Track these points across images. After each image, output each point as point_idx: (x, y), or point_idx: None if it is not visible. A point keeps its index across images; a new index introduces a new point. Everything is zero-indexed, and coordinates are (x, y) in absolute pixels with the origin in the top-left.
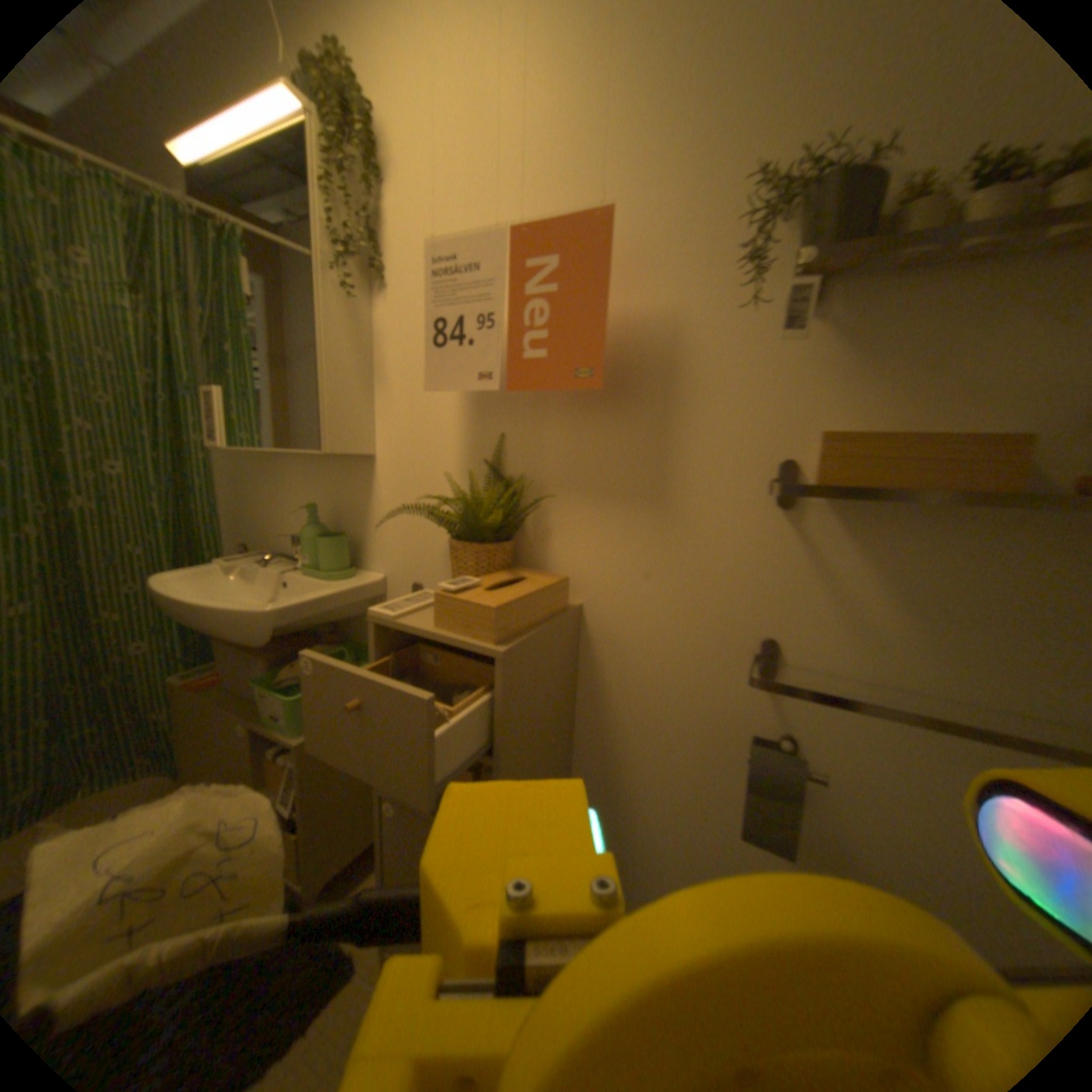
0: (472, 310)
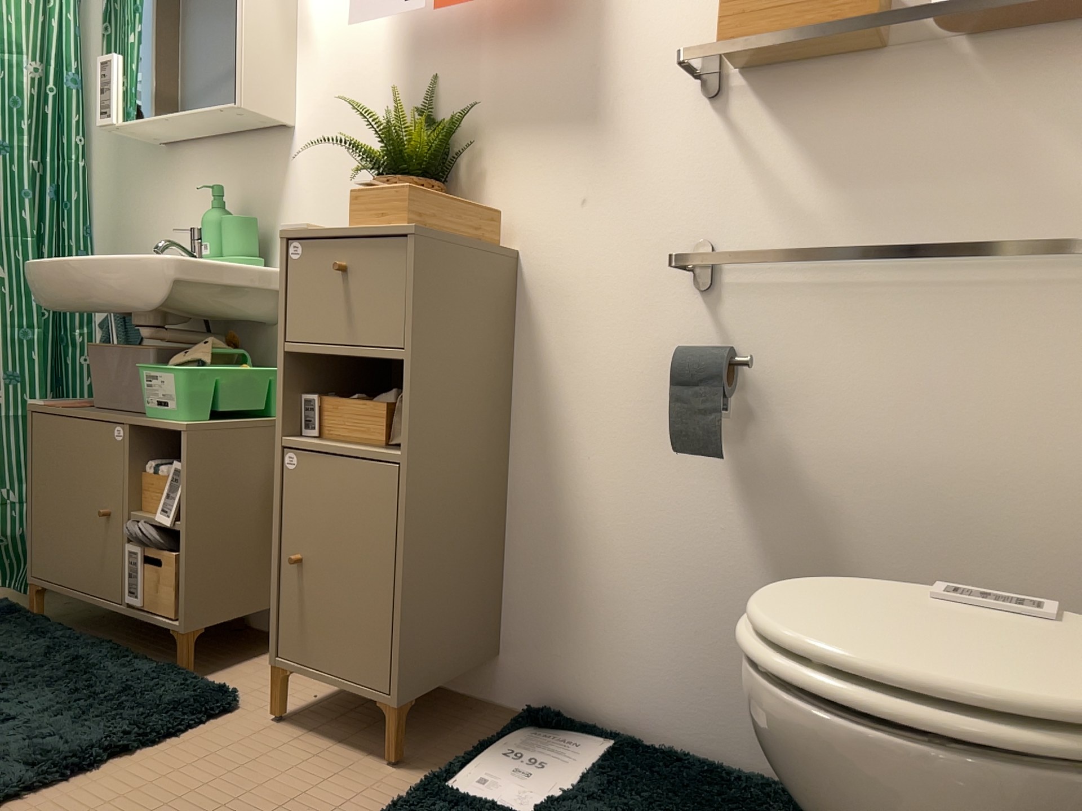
0: None
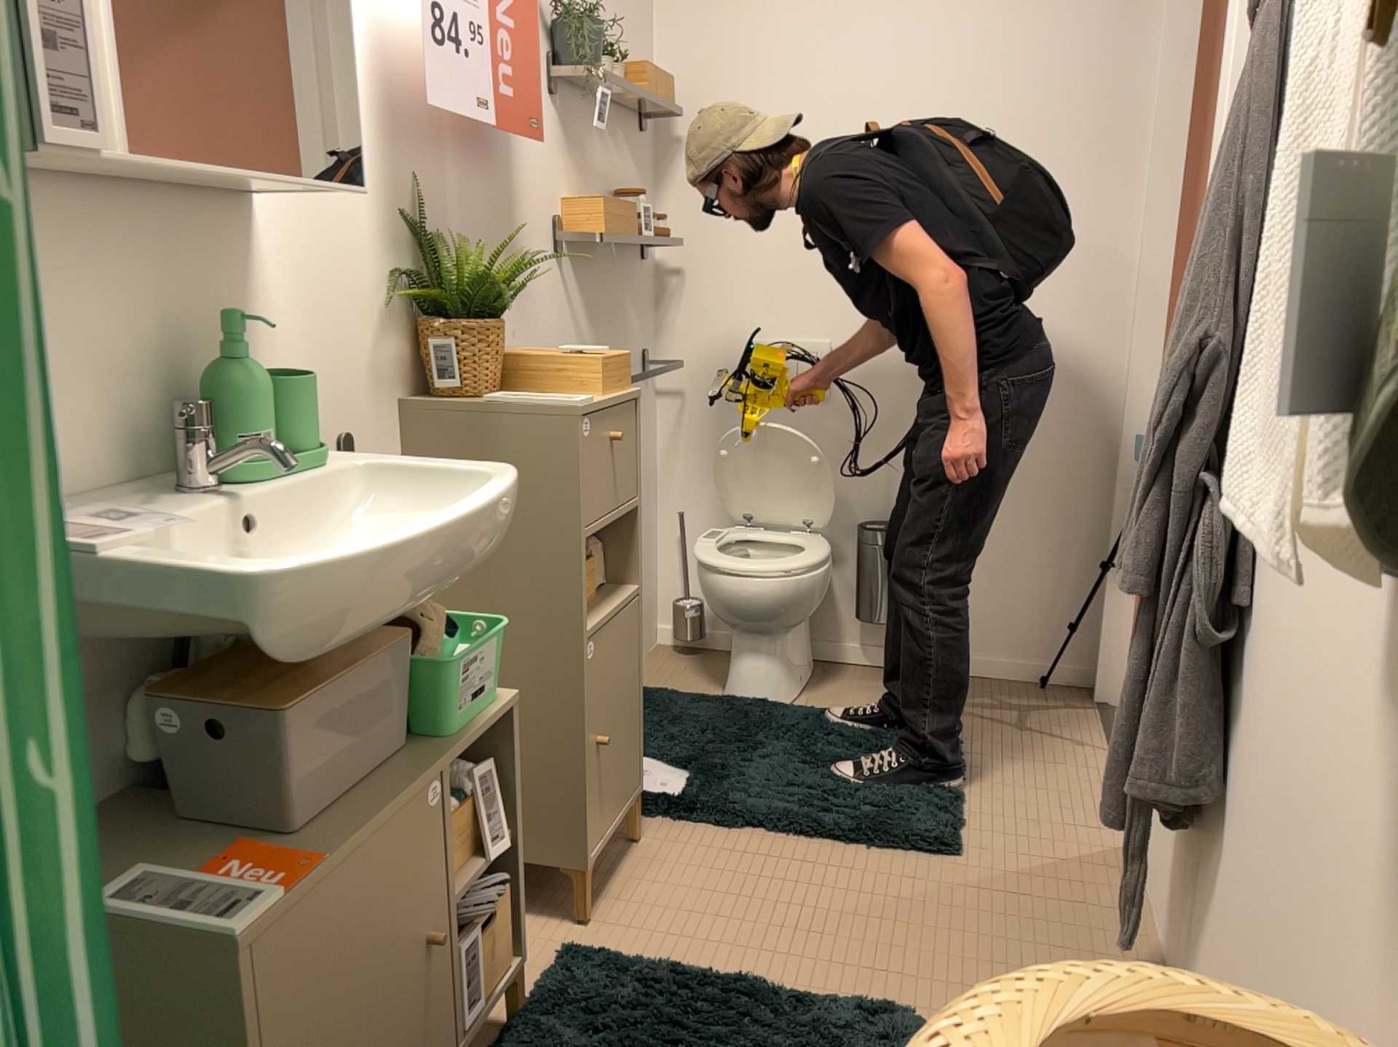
0: (468, 20)
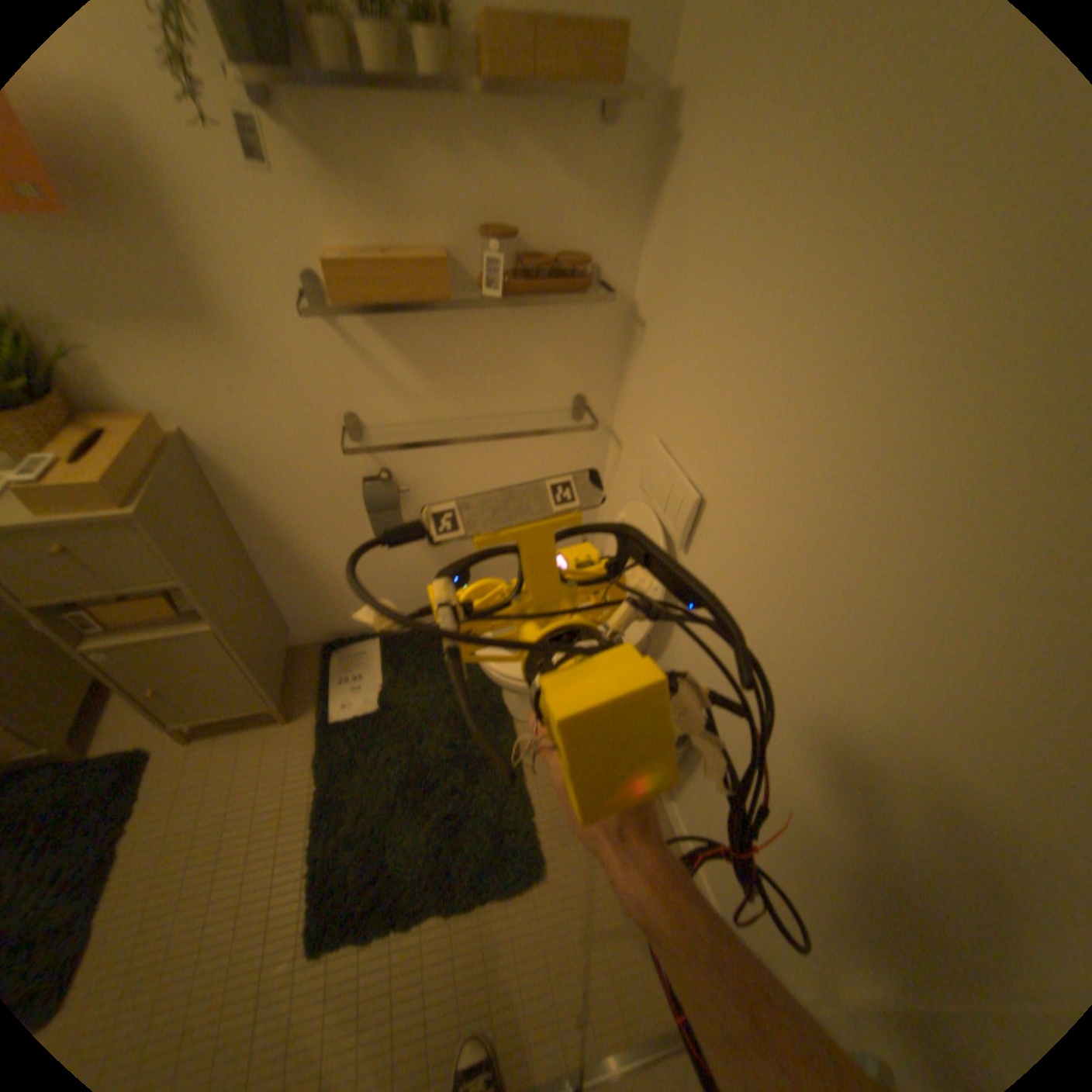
0: None
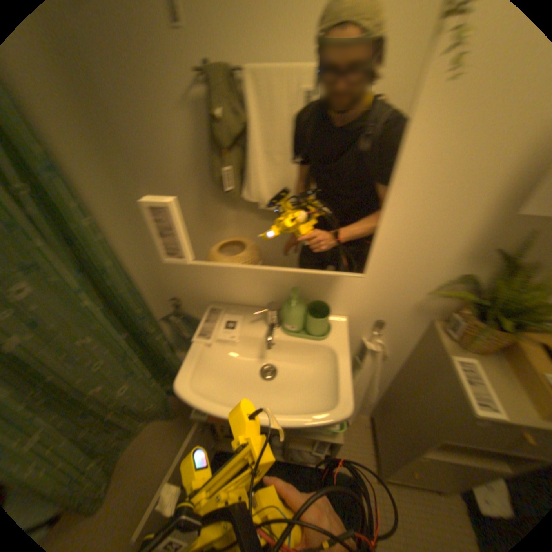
0: None
